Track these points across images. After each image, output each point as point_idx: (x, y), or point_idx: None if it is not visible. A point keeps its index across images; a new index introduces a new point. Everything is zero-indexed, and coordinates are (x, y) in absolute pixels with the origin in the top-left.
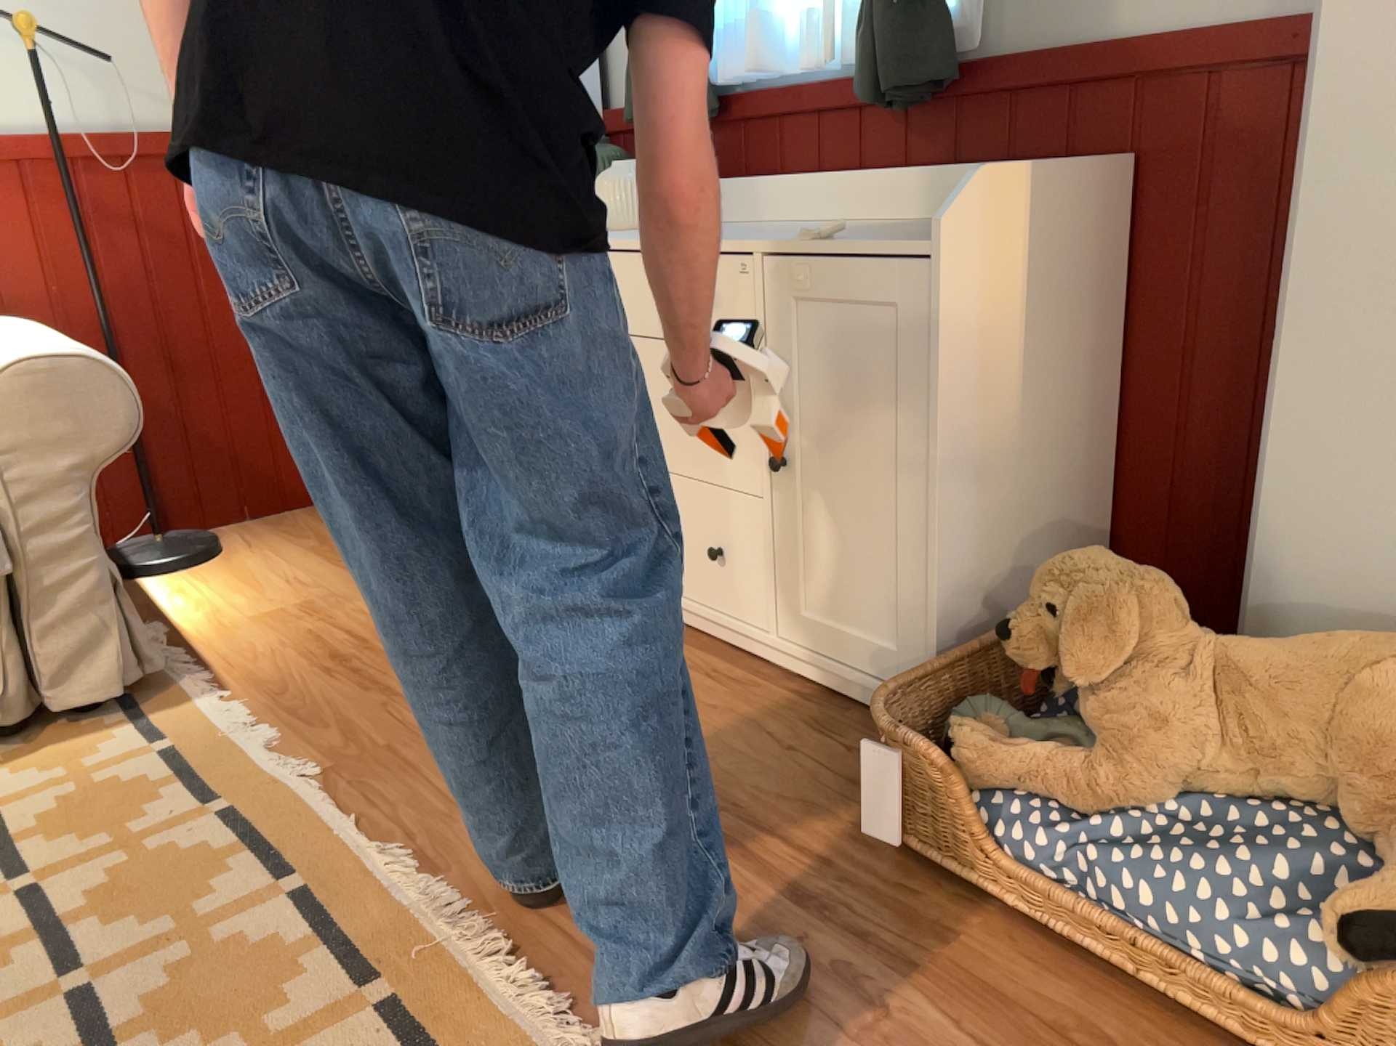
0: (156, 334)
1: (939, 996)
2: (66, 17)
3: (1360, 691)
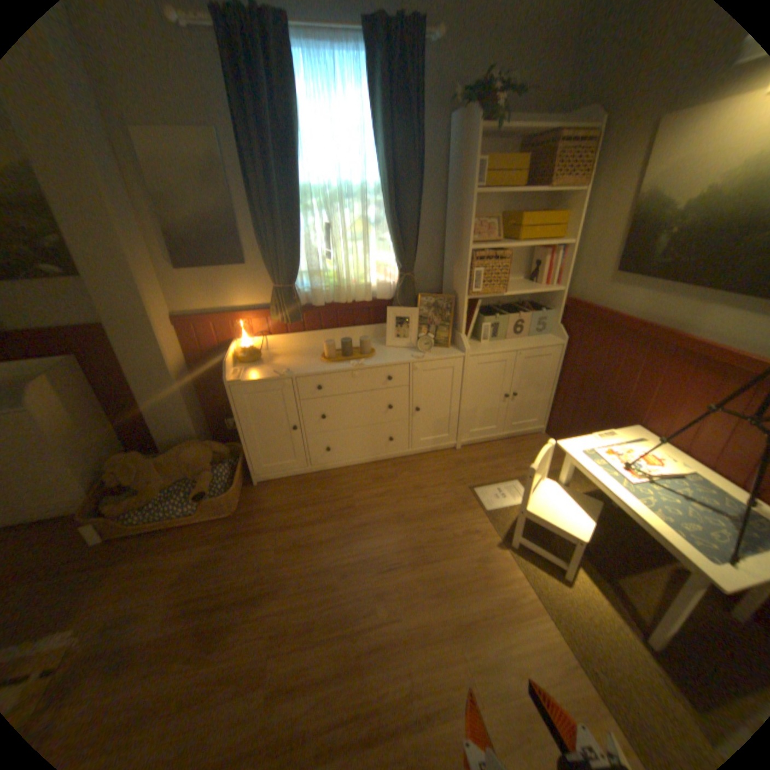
0: None
1: (128, 562)
2: None
3: (181, 459)
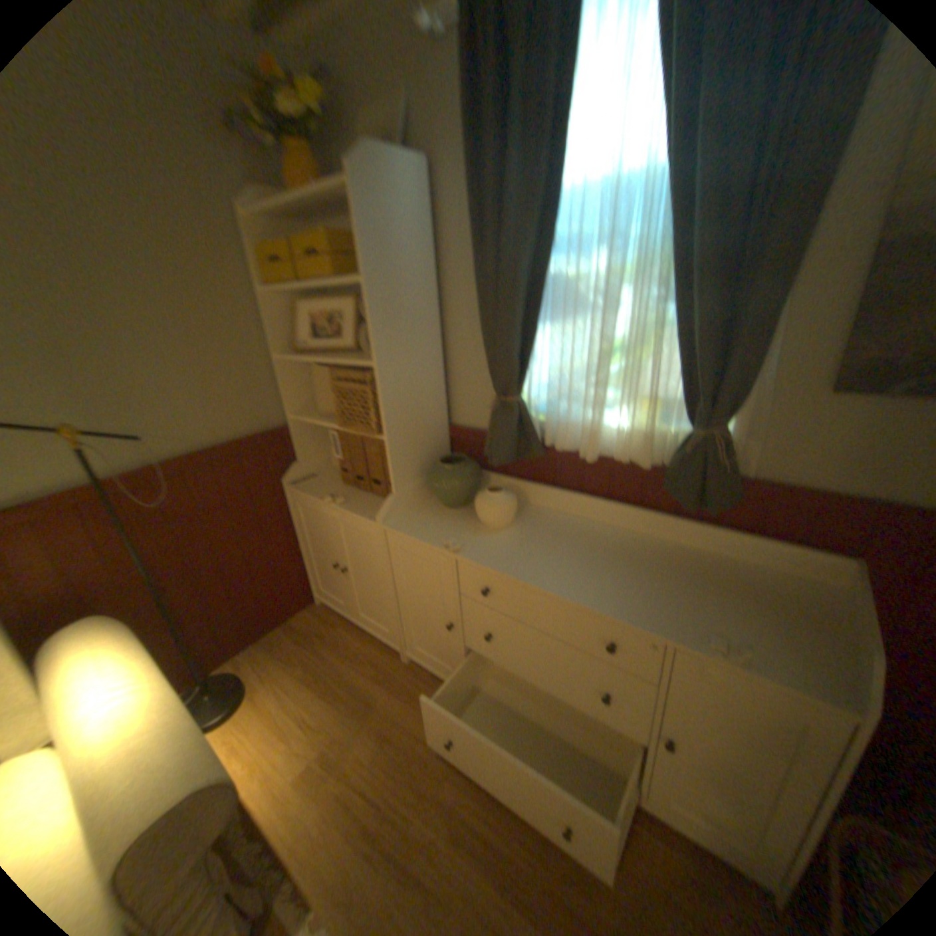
0: (181, 570)
1: None
2: (89, 396)
3: None
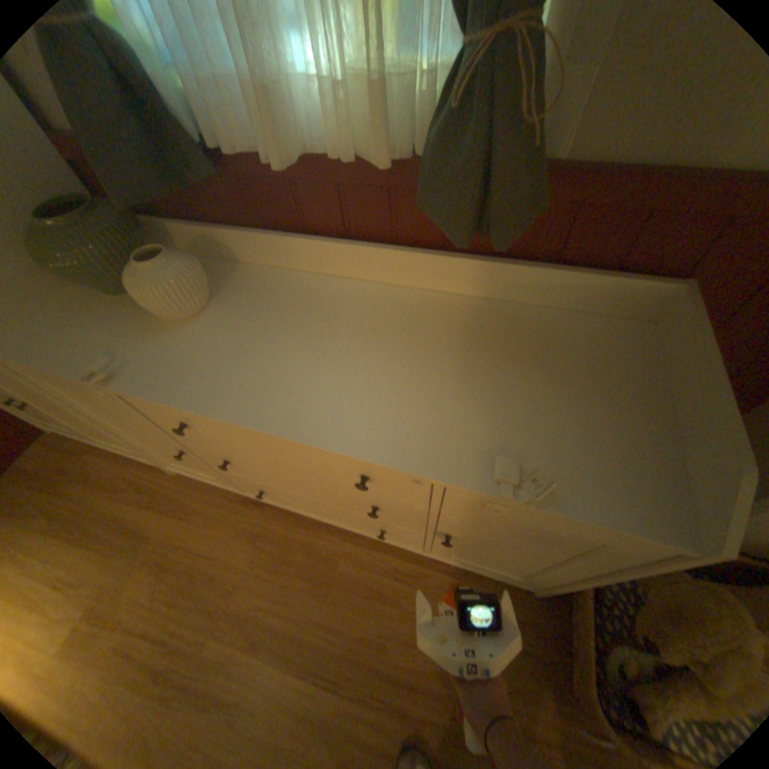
0: None
1: None
2: None
3: None
